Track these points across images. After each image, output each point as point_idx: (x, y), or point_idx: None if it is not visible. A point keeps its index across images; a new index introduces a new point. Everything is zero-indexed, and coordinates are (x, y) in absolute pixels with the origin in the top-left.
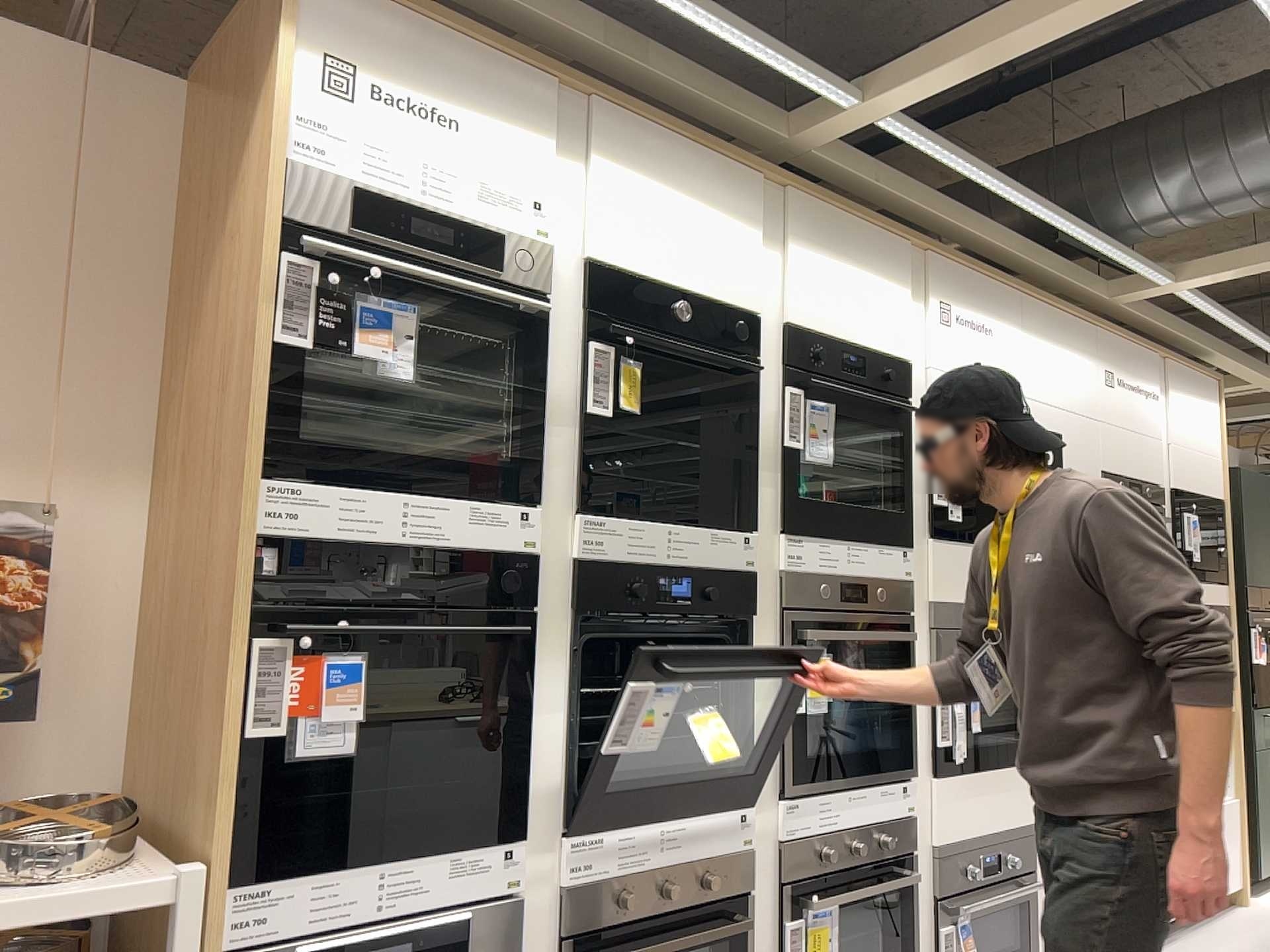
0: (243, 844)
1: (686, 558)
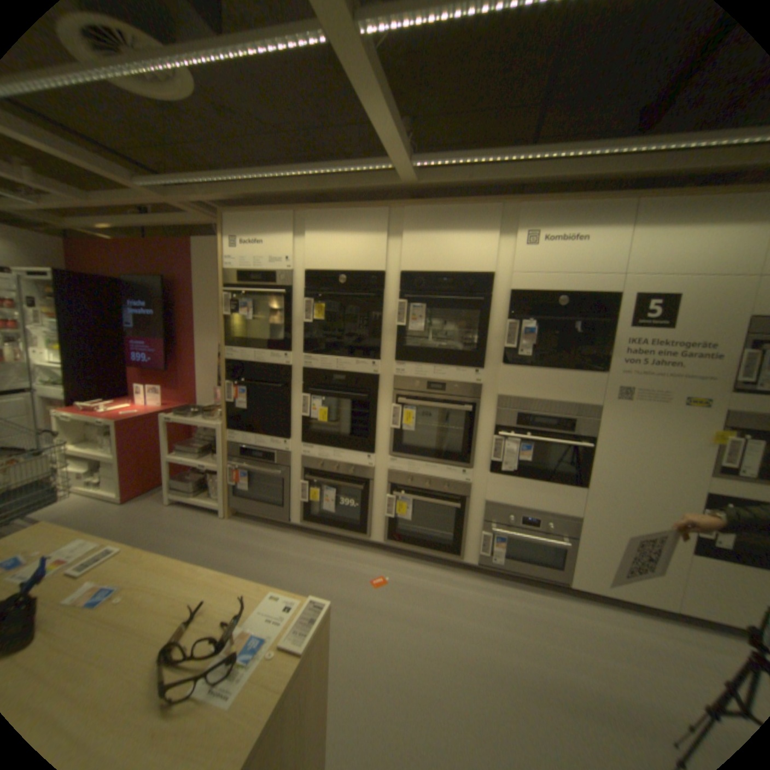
0: (225, 425)
1: (345, 371)
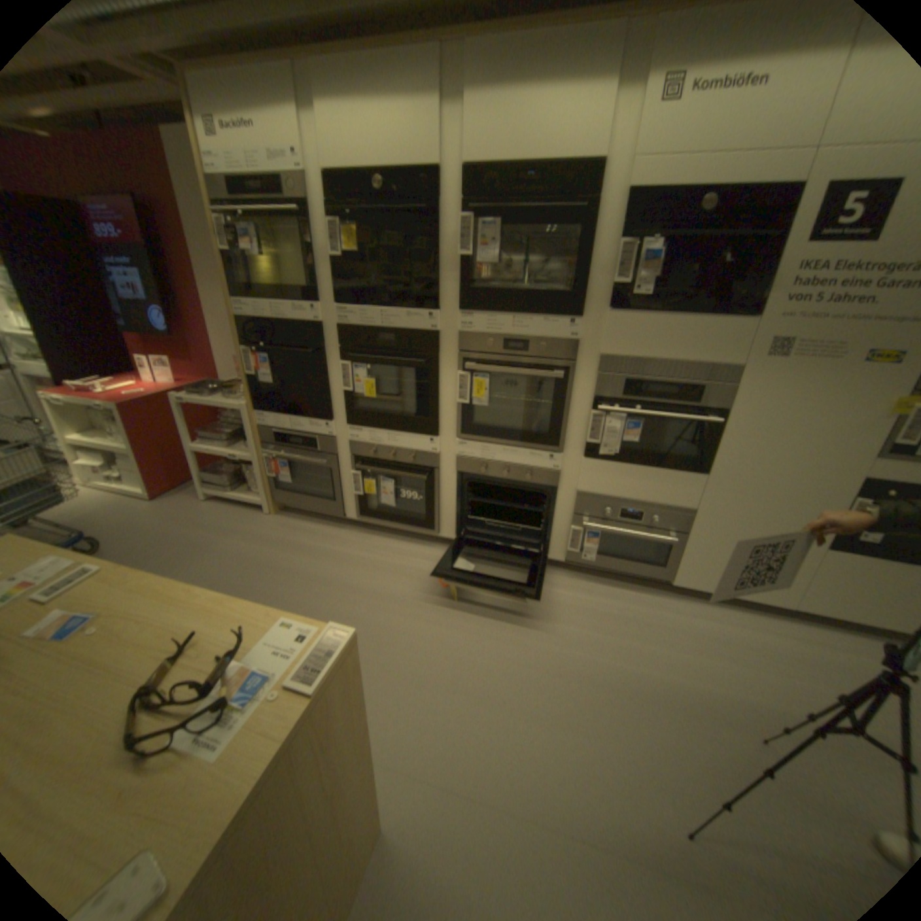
0: (250, 406)
1: (393, 327)
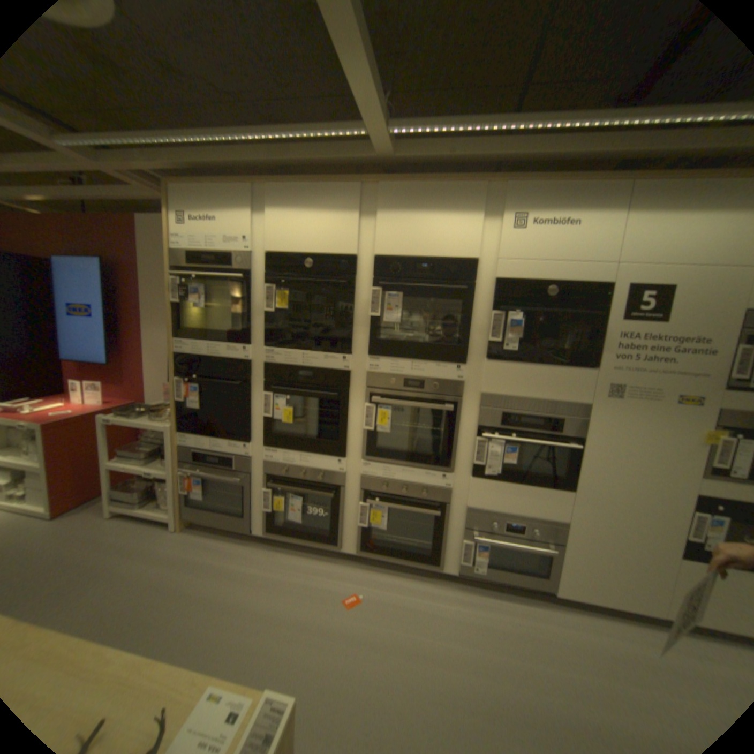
0: (174, 428)
1: (312, 367)
